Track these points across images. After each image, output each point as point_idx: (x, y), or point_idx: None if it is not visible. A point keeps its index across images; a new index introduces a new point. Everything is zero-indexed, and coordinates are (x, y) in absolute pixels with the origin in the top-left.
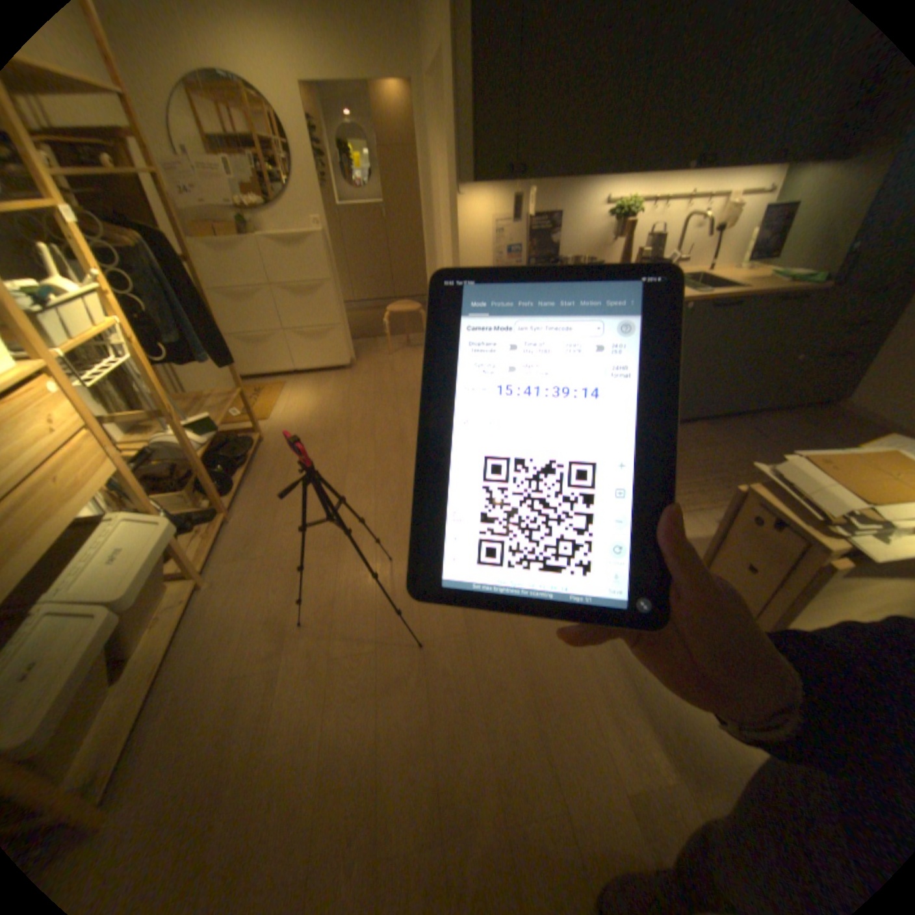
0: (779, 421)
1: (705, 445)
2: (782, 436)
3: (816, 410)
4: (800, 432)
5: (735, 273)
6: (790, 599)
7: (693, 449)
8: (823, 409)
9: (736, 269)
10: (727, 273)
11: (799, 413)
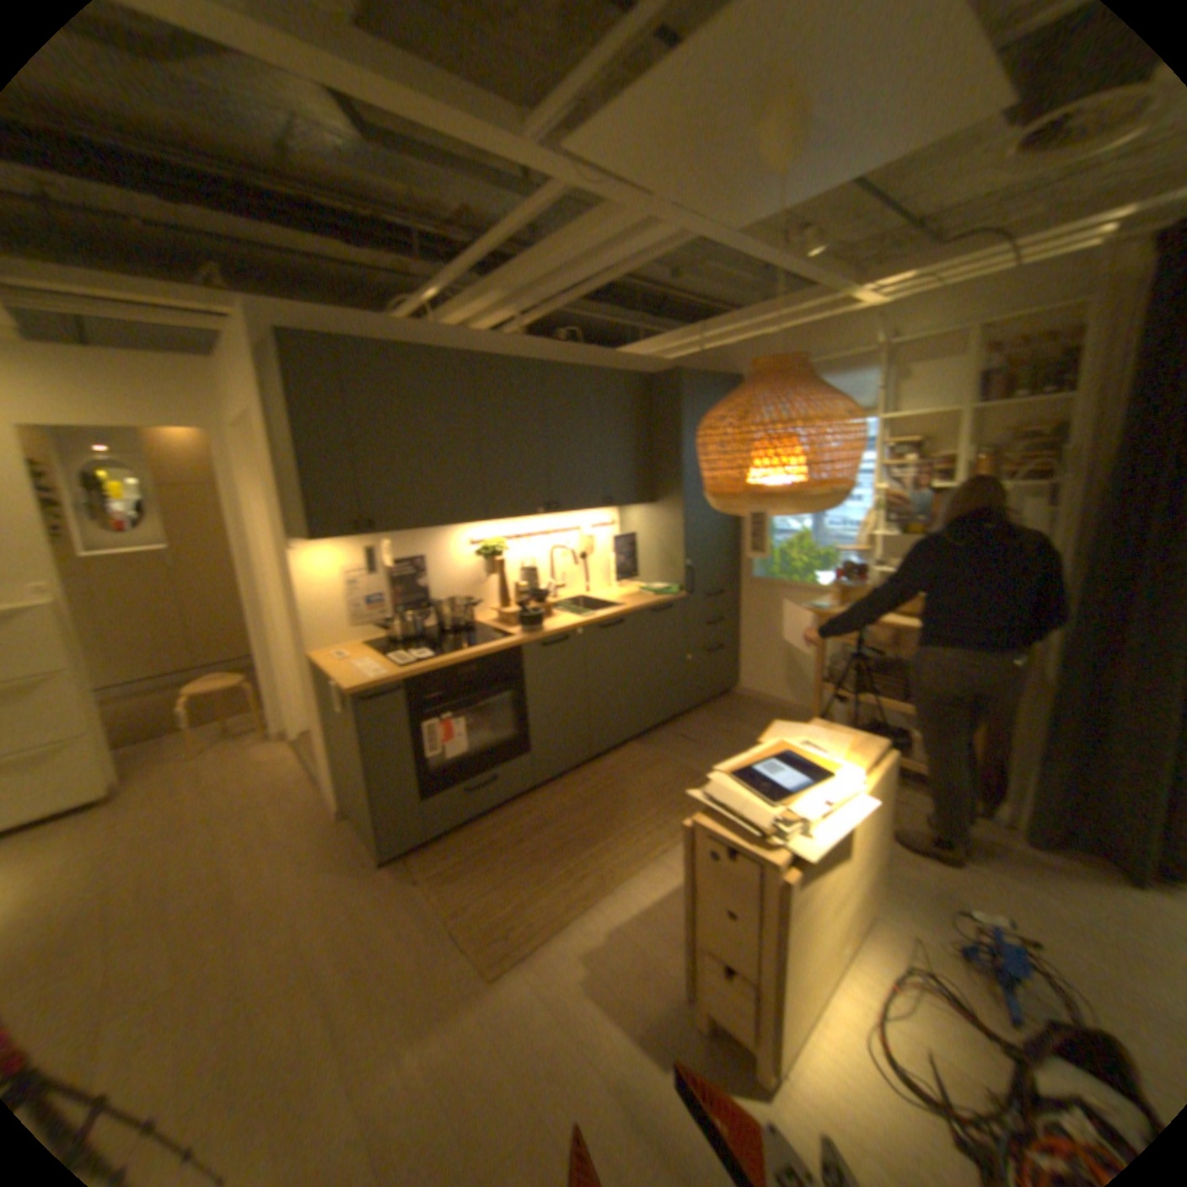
0: (696, 721)
1: (642, 769)
2: (704, 737)
3: (719, 701)
4: (716, 727)
5: (608, 593)
6: (772, 937)
7: (633, 778)
8: (724, 699)
9: (607, 589)
10: (601, 594)
11: (708, 708)
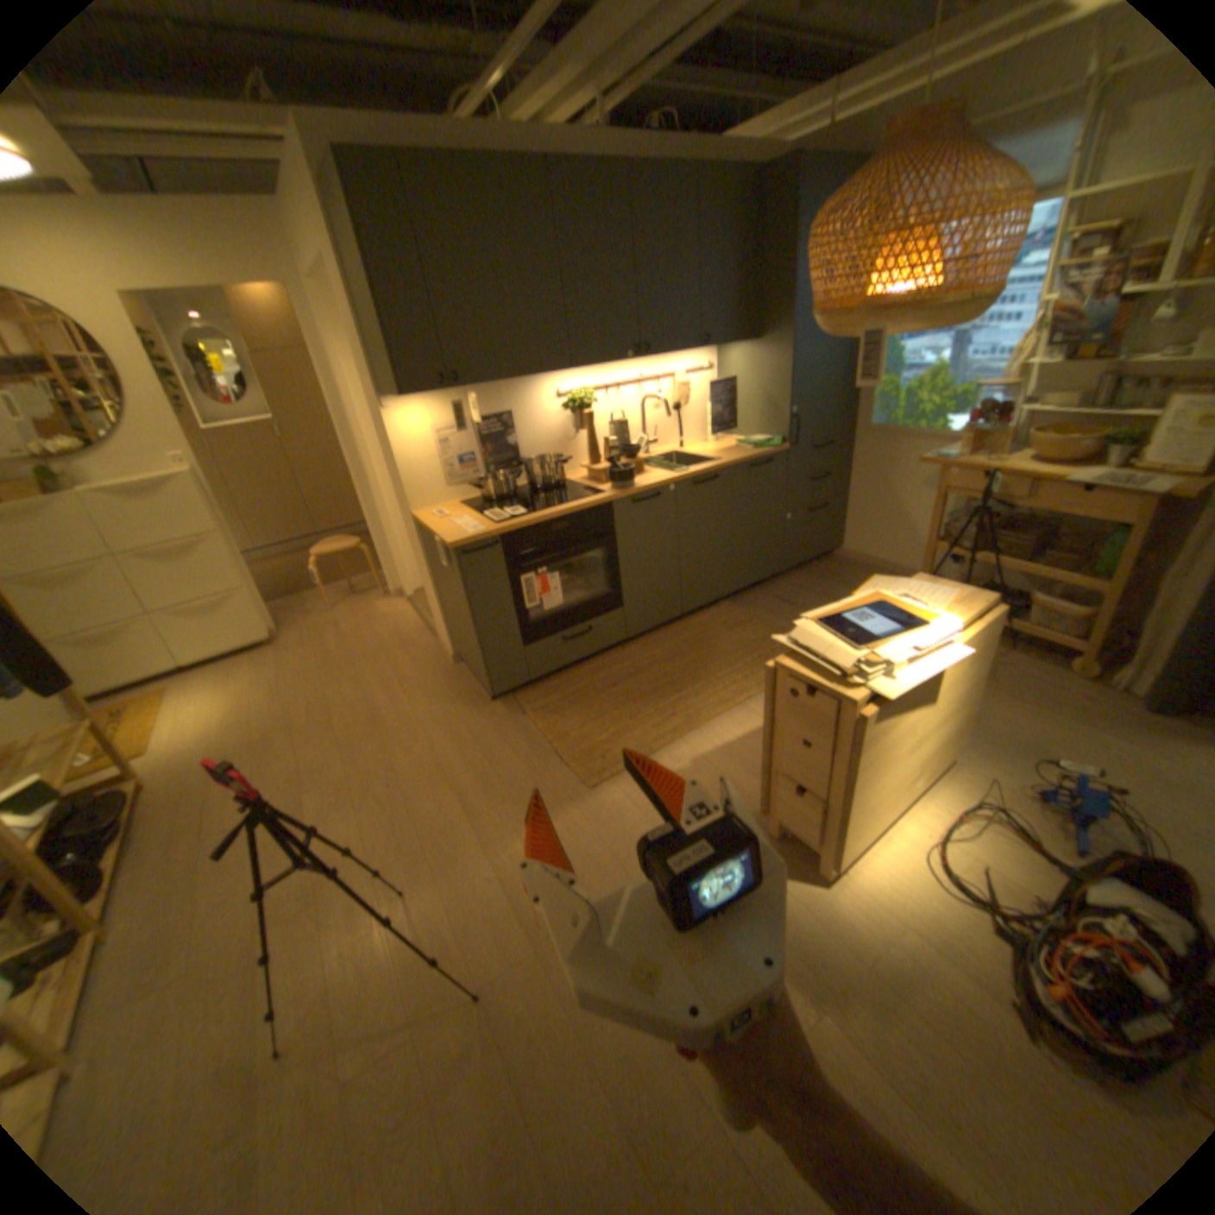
0: (792, 582)
1: (733, 626)
2: (799, 598)
3: (819, 563)
4: (813, 589)
5: (703, 448)
6: (844, 762)
7: (723, 634)
8: (824, 562)
9: (703, 444)
10: (696, 449)
11: (806, 570)
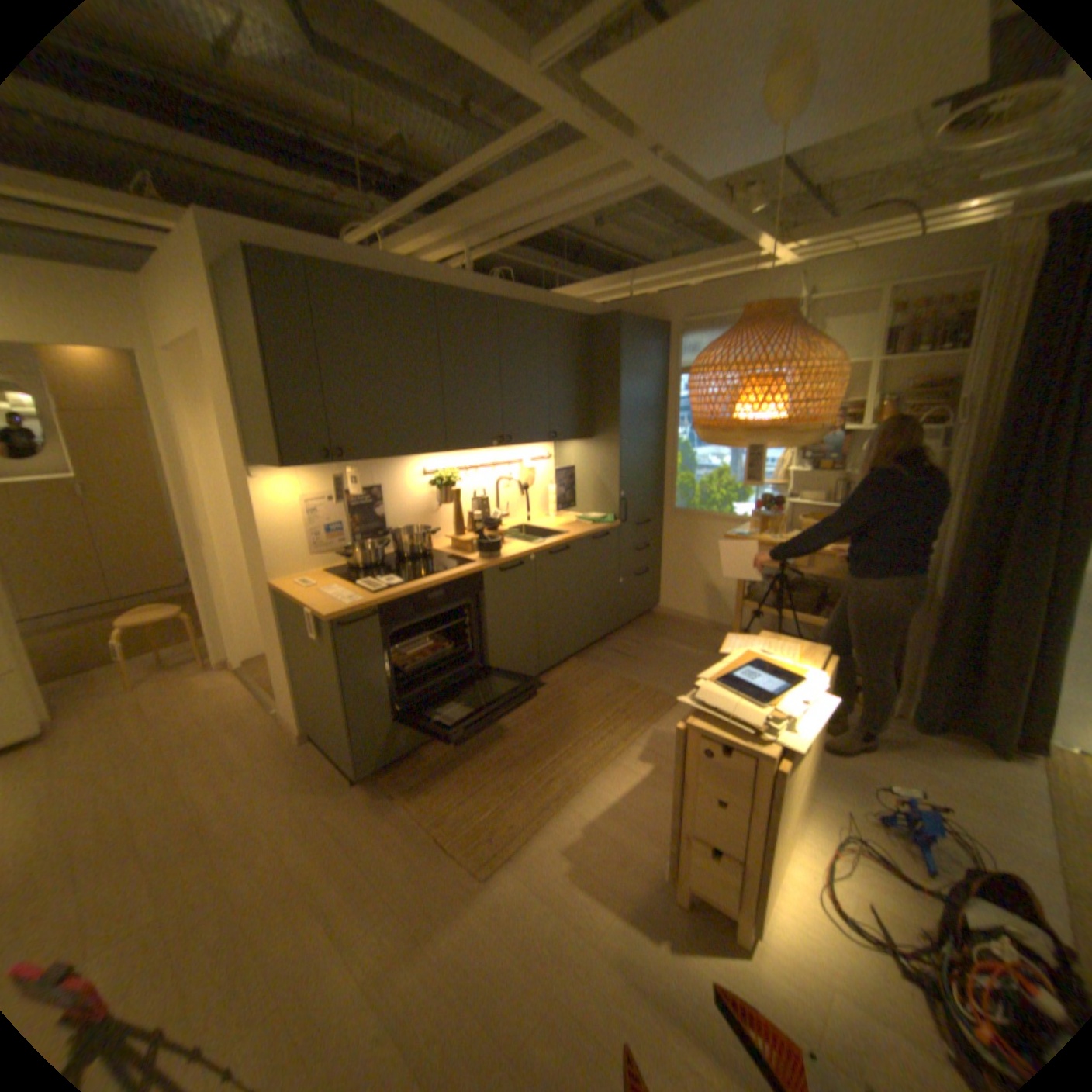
0: (626, 638)
1: (586, 682)
2: (635, 652)
3: (643, 620)
4: (645, 643)
5: (549, 522)
6: (764, 820)
7: (579, 691)
8: (647, 618)
9: (546, 519)
10: (543, 523)
11: (634, 626)
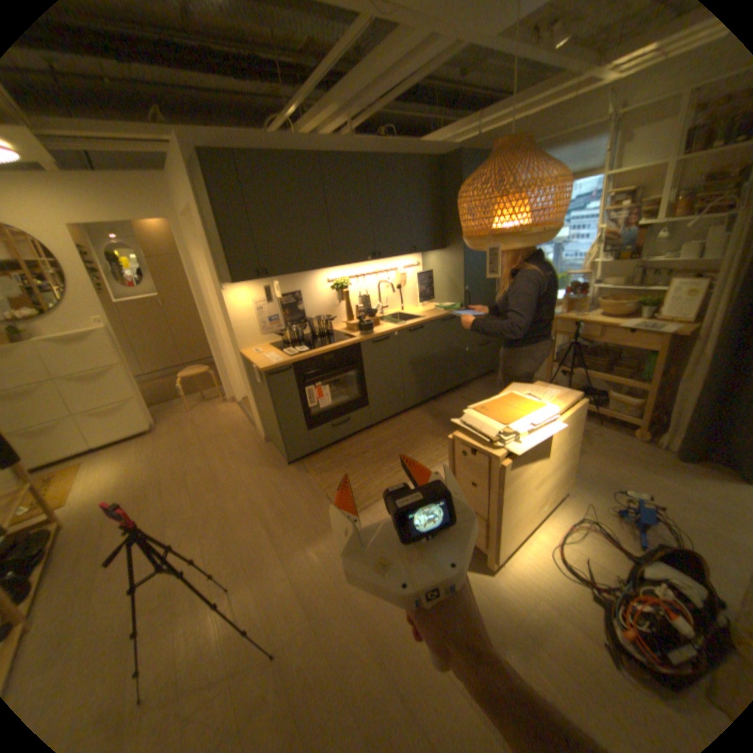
0: (471, 388)
1: (436, 415)
2: (475, 397)
3: (487, 377)
4: (484, 392)
5: (415, 310)
6: (495, 494)
7: (430, 421)
8: (491, 376)
9: (415, 308)
10: (411, 311)
11: (480, 381)
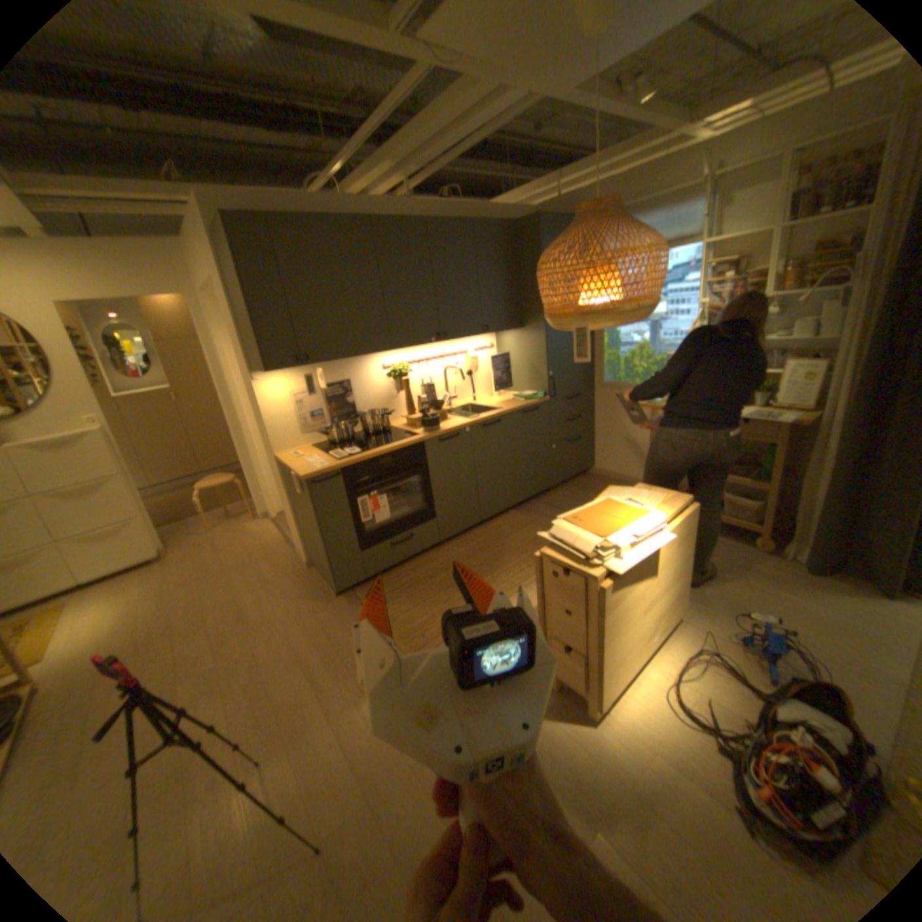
0: (561, 494)
1: (519, 528)
2: (566, 505)
3: (579, 479)
4: (576, 498)
5: (490, 401)
6: (594, 624)
7: (512, 535)
8: (583, 478)
9: (490, 398)
10: (485, 402)
11: (571, 485)
